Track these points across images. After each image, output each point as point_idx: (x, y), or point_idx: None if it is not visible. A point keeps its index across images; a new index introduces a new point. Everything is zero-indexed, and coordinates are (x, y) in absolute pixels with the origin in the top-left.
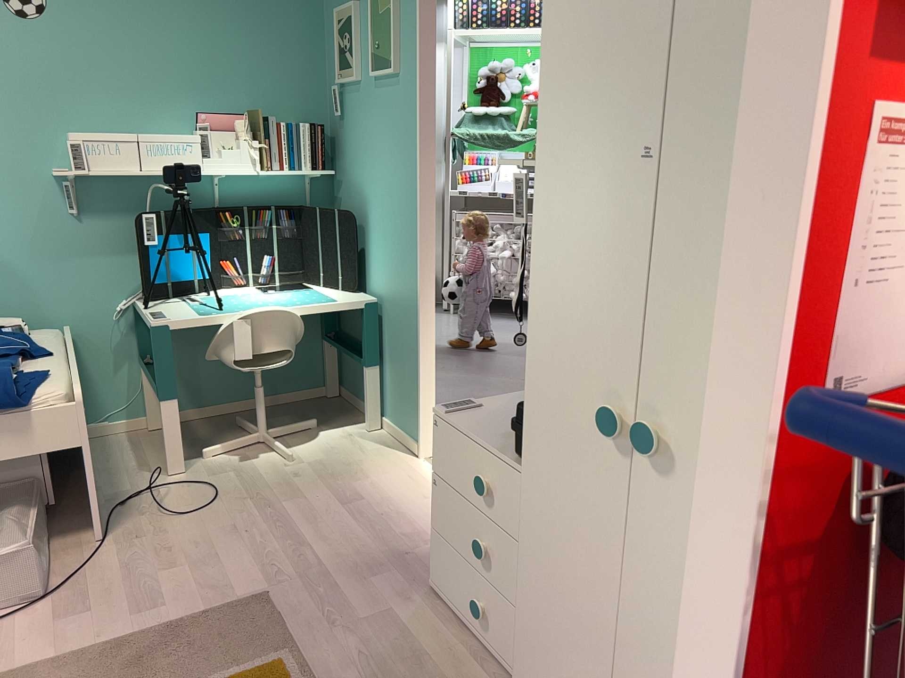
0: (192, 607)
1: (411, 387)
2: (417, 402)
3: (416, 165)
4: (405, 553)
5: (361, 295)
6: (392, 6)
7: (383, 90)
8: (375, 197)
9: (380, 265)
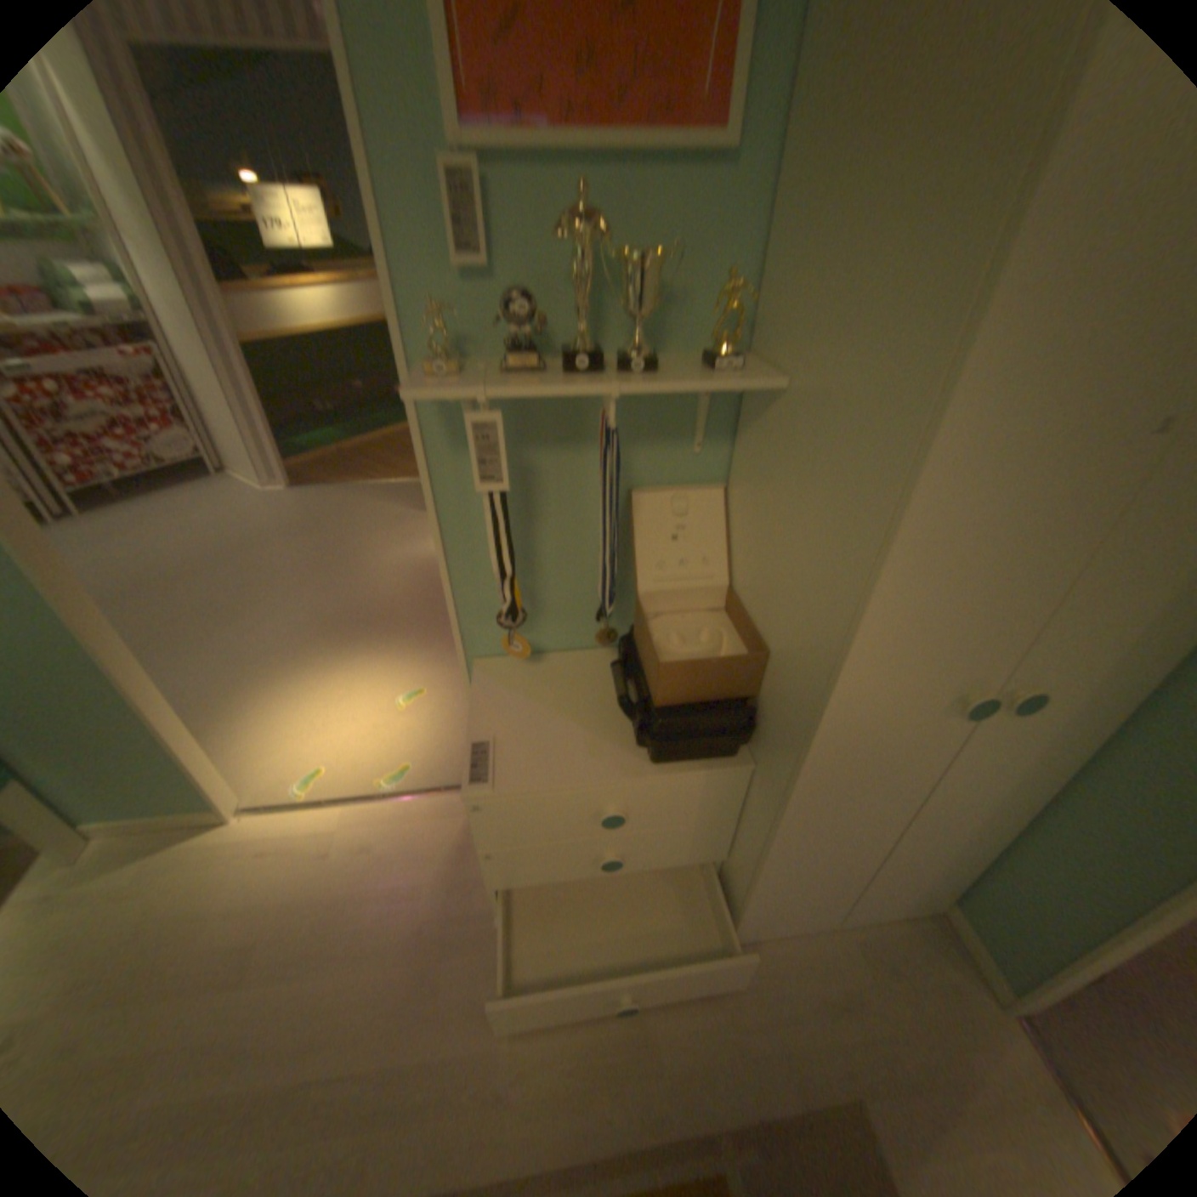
0: None
1: (143, 761)
2: (176, 770)
3: None
4: (416, 933)
5: None
6: None
7: None
8: None
9: None
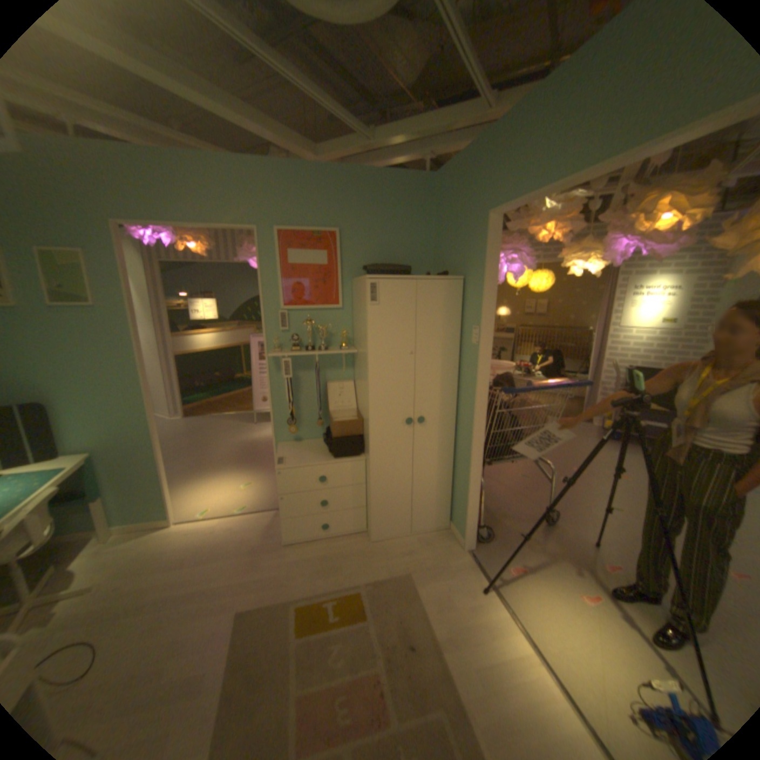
0: (218, 656)
1: (148, 492)
2: (159, 497)
3: (132, 362)
4: (250, 551)
5: (67, 458)
6: (81, 263)
7: (66, 316)
8: (63, 389)
9: (84, 432)
